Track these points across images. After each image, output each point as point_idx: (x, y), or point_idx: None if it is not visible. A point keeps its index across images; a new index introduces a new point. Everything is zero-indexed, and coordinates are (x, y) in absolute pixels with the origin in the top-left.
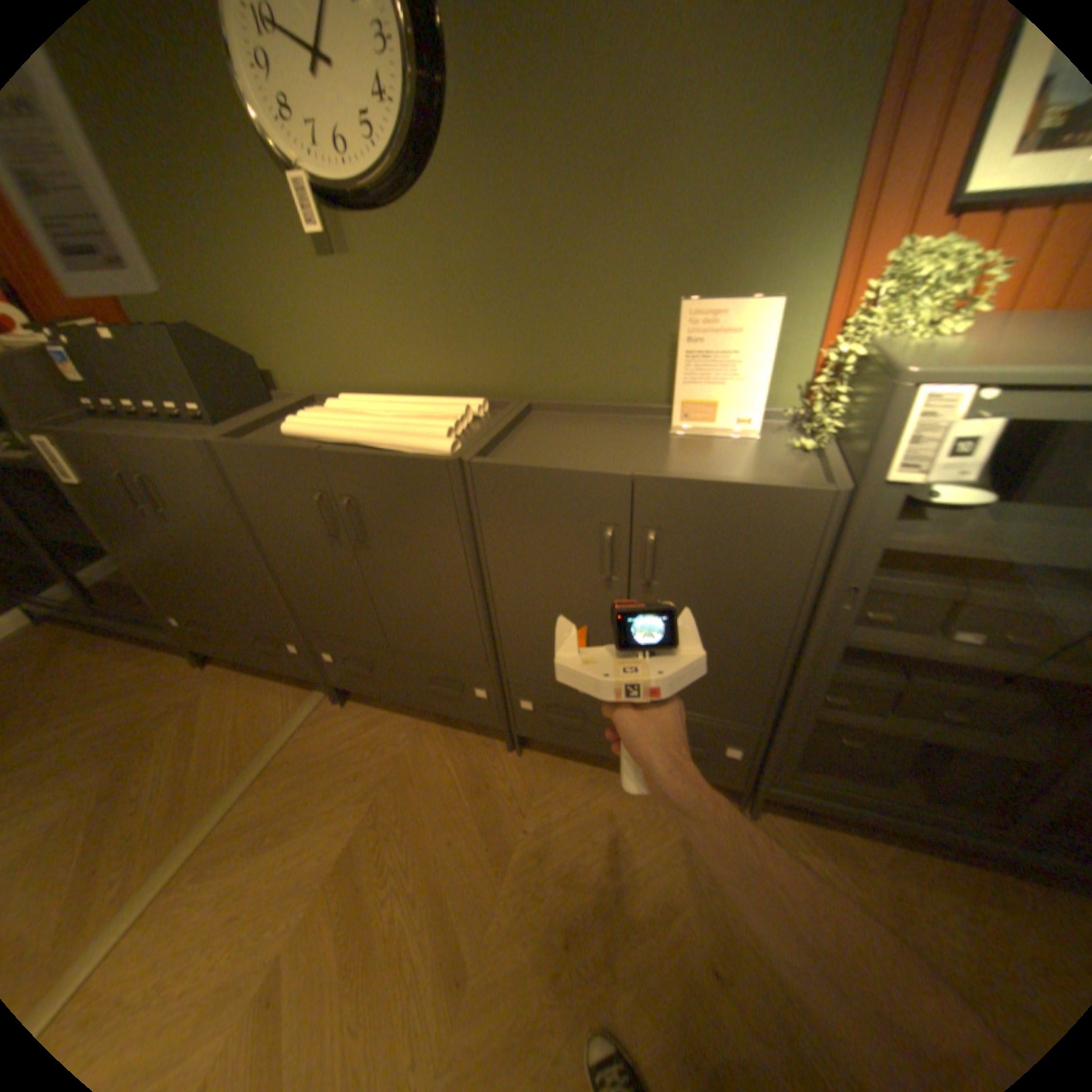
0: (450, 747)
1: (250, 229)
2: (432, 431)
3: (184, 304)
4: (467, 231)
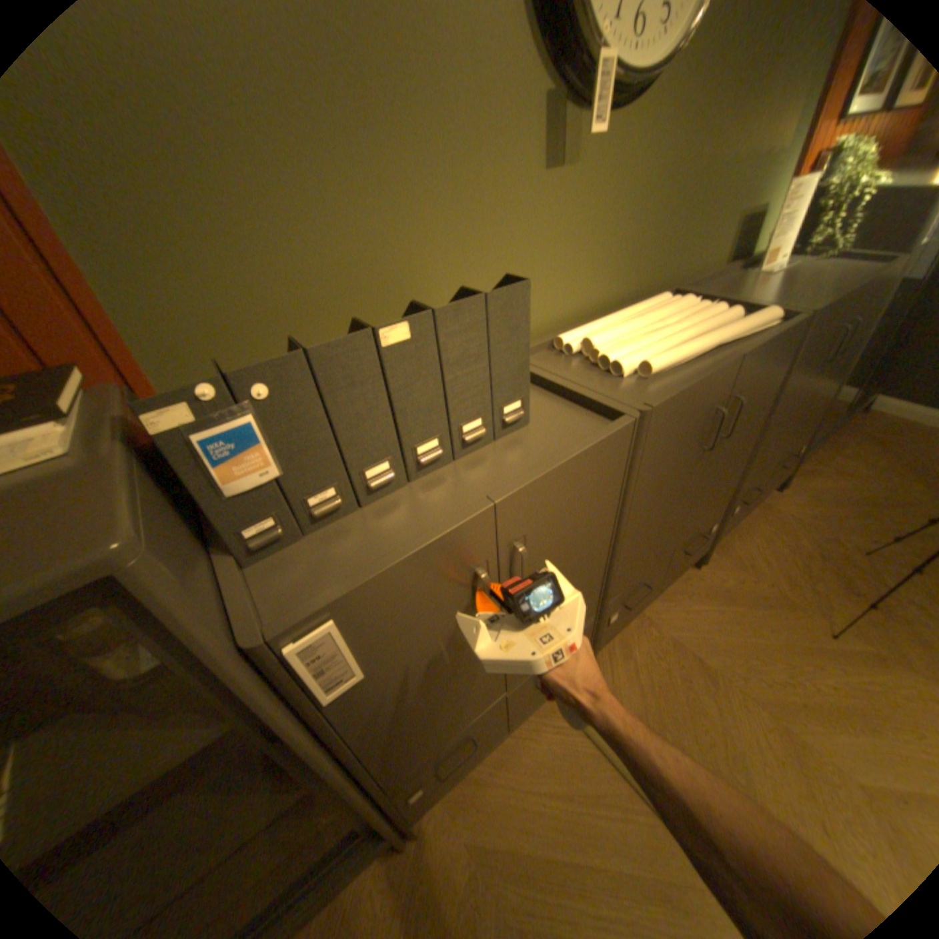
0: (679, 602)
1: (472, 131)
2: (736, 313)
3: (309, 278)
4: (673, 135)
